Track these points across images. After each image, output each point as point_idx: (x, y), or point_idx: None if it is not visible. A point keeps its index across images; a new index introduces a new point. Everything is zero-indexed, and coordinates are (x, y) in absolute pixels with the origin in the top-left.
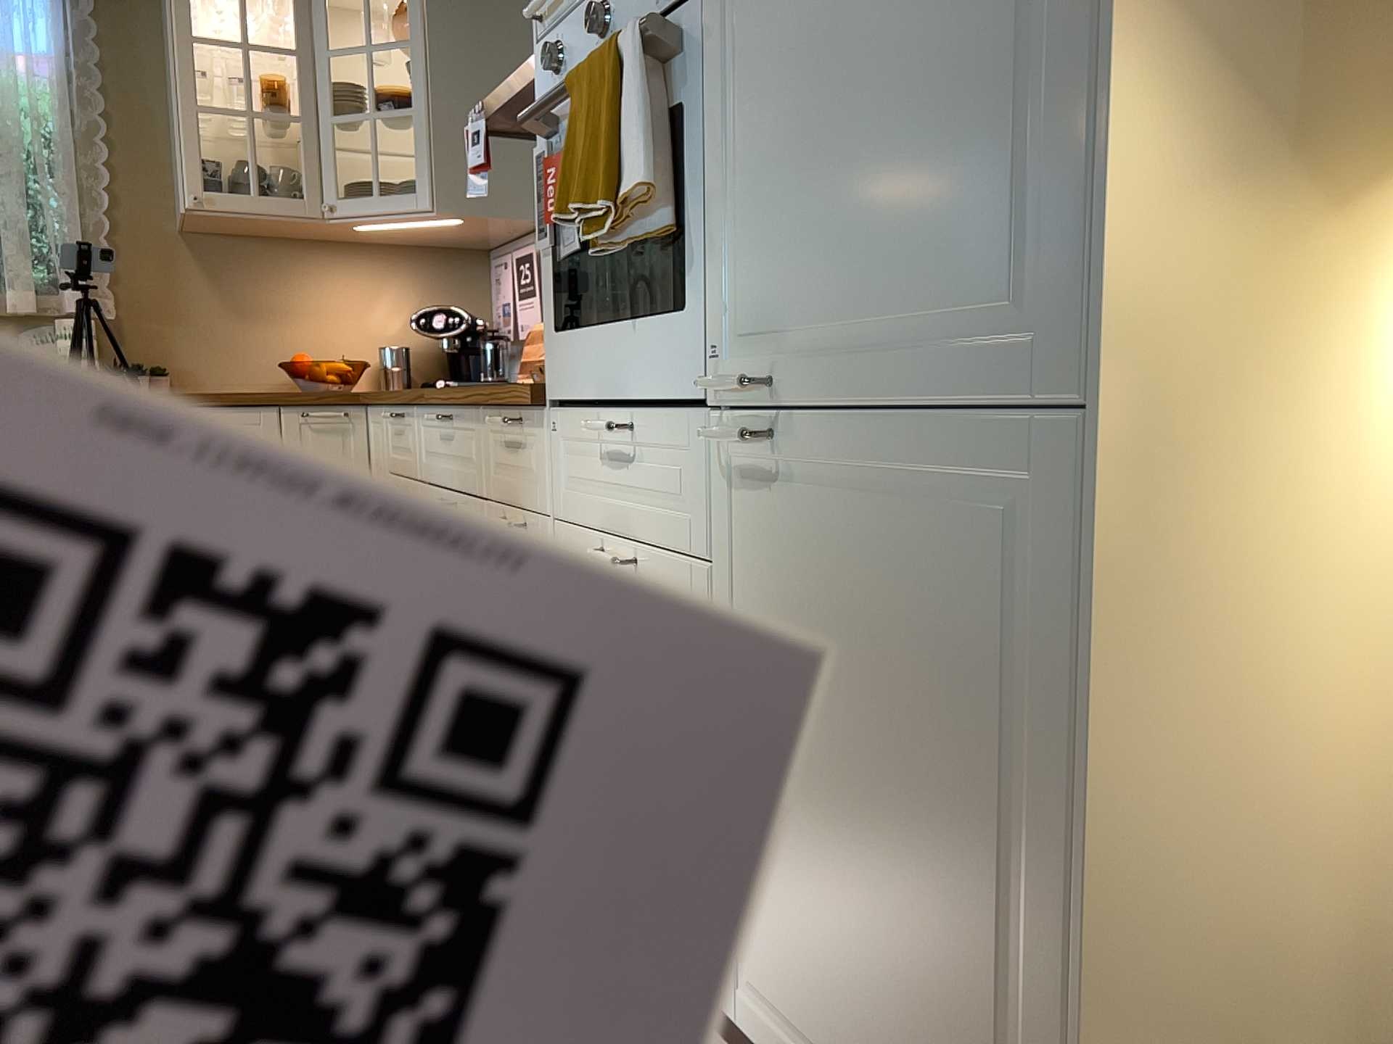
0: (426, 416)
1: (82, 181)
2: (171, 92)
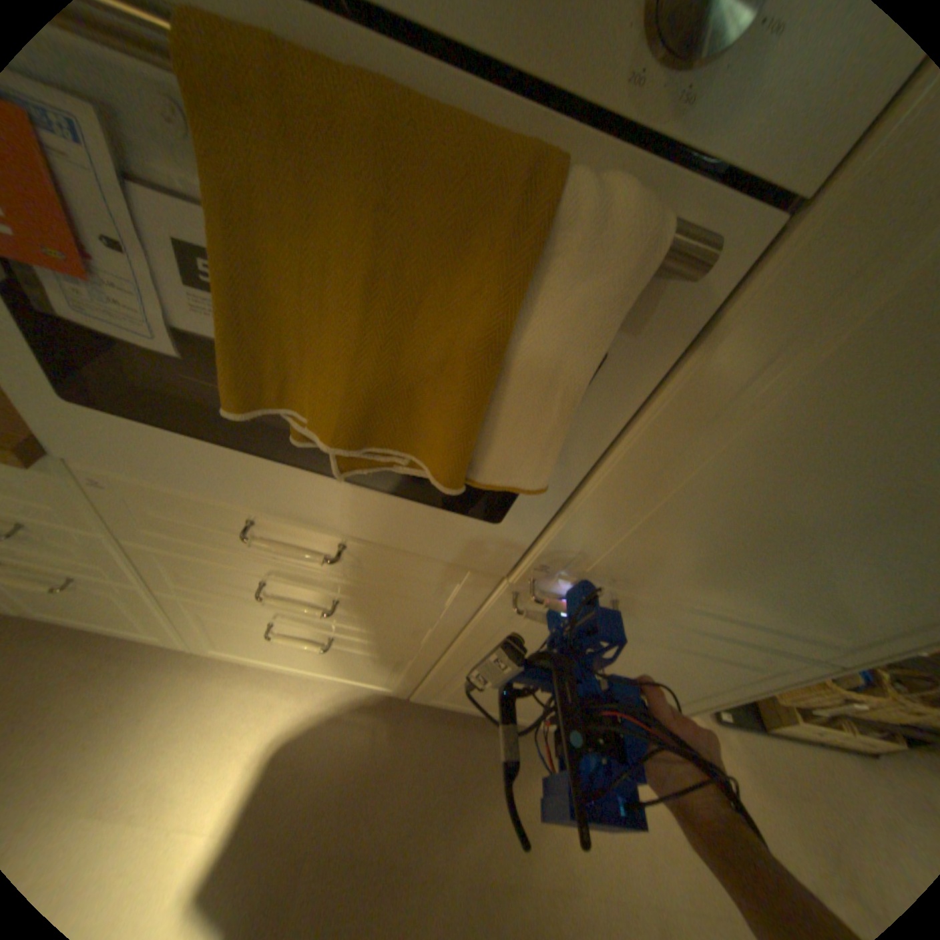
0: None
1: None
2: None
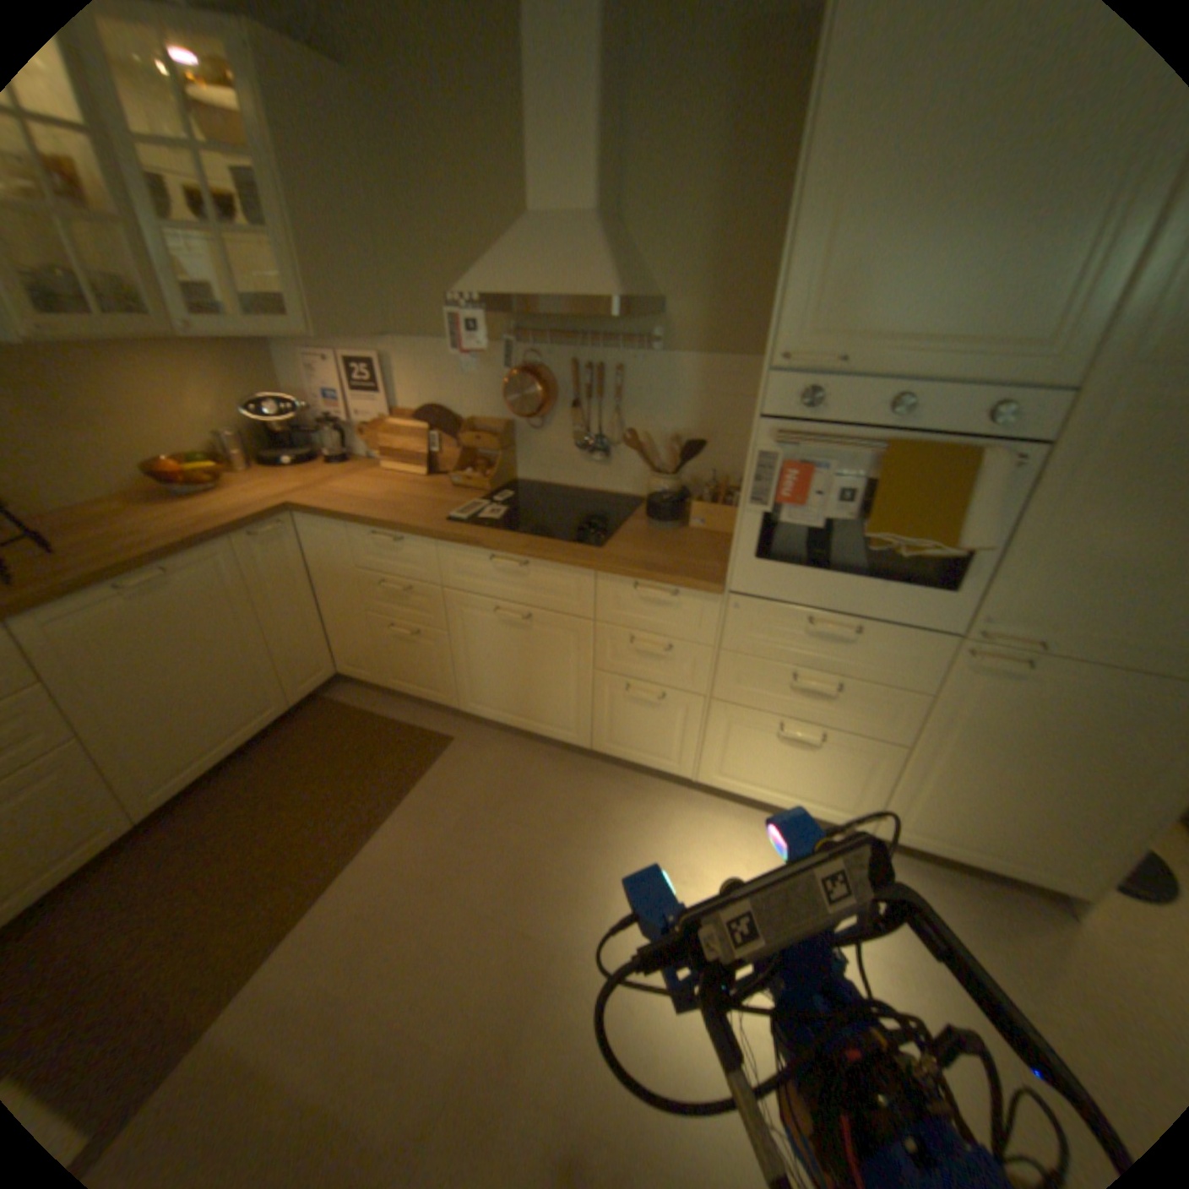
0: (462, 550)
1: None
2: None
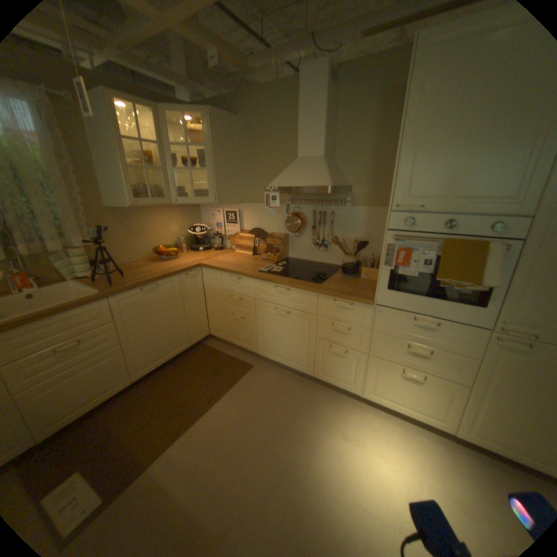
0: (264, 283)
1: (61, 190)
2: (92, 151)
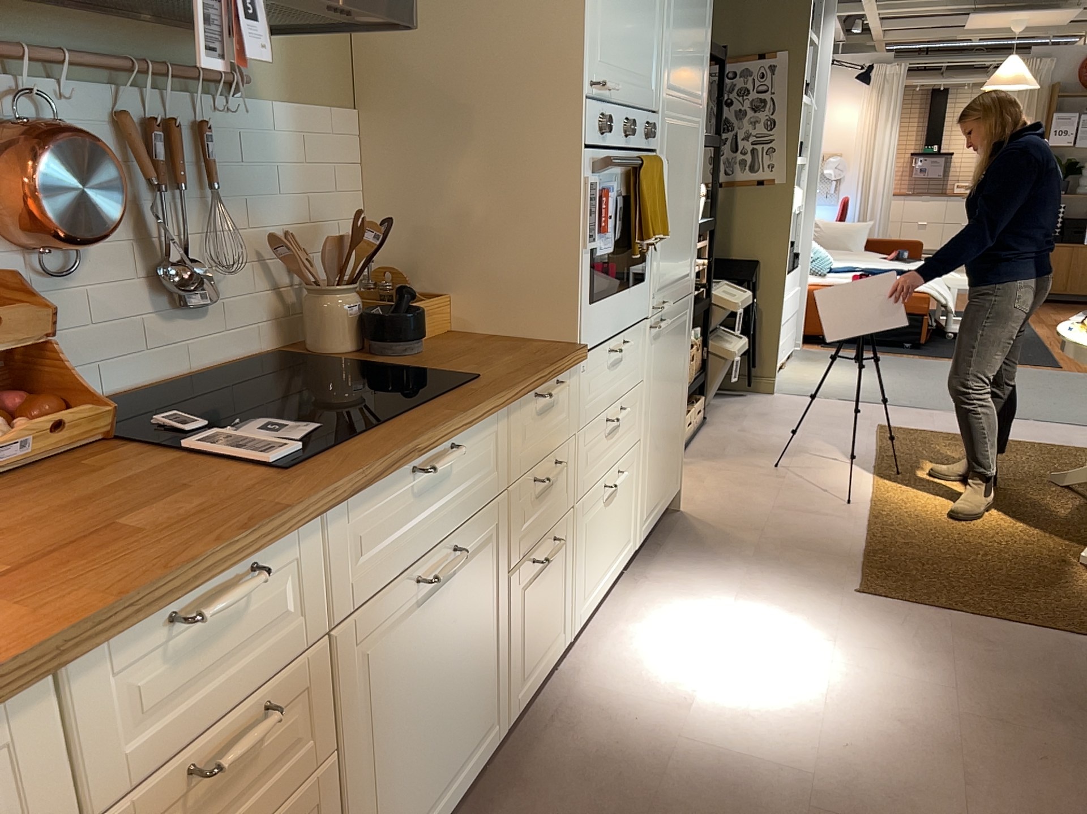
0: (373, 494)
1: None
2: None
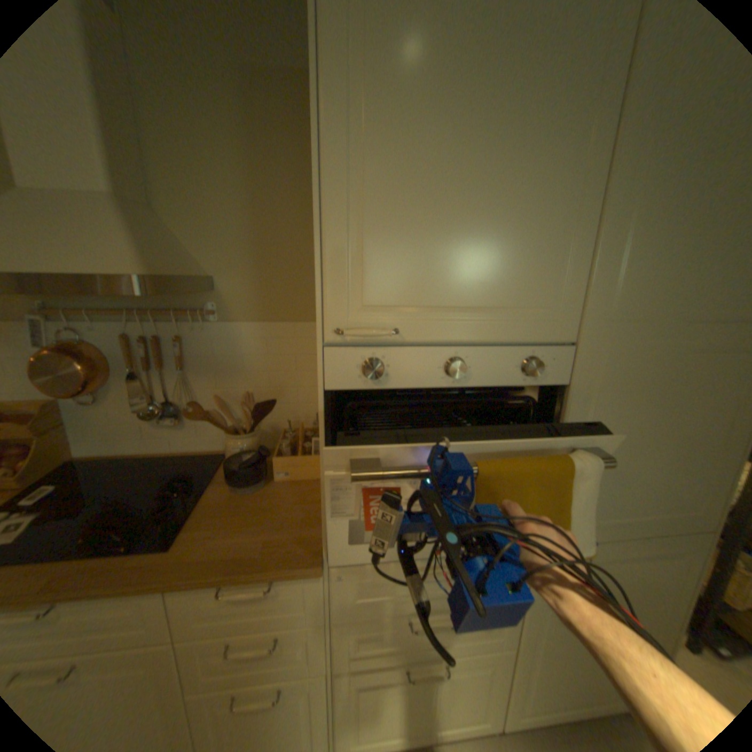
0: None
1: None
2: None
